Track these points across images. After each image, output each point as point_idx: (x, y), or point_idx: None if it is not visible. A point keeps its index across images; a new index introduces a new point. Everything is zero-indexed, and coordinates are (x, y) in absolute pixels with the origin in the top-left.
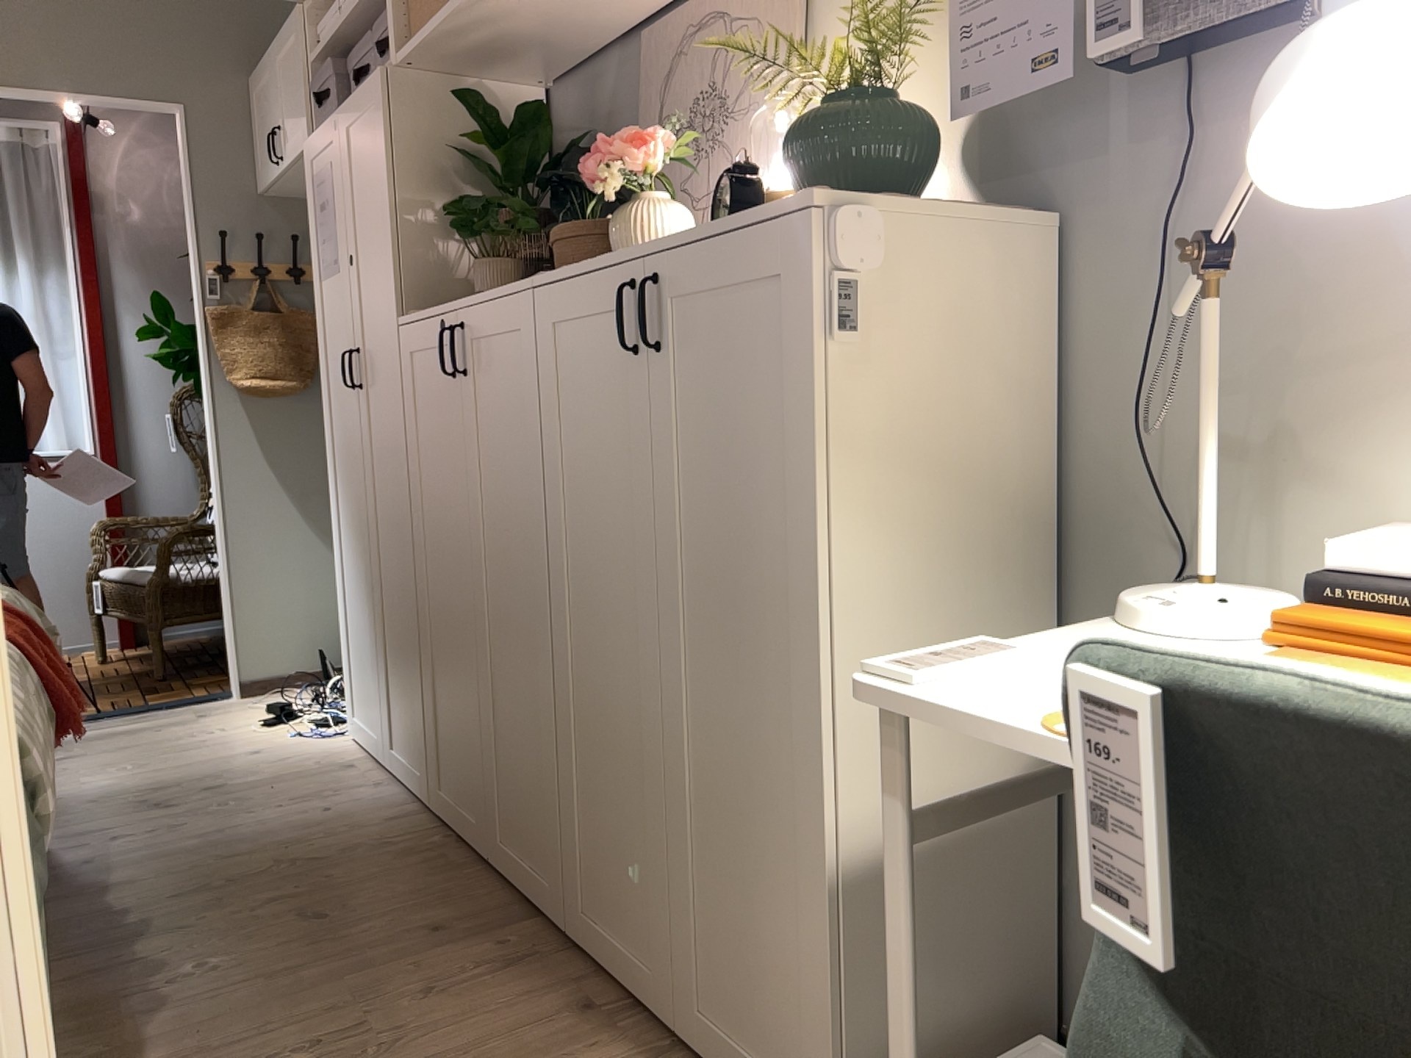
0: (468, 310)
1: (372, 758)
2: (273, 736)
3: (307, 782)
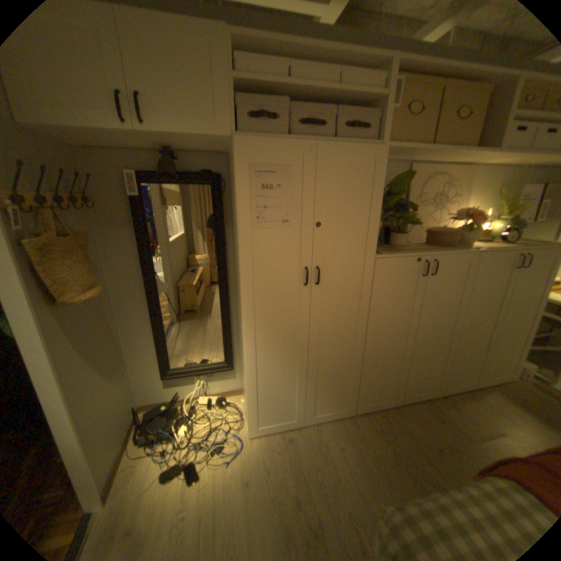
0: (443, 255)
1: (284, 431)
2: (219, 476)
3: (307, 457)
